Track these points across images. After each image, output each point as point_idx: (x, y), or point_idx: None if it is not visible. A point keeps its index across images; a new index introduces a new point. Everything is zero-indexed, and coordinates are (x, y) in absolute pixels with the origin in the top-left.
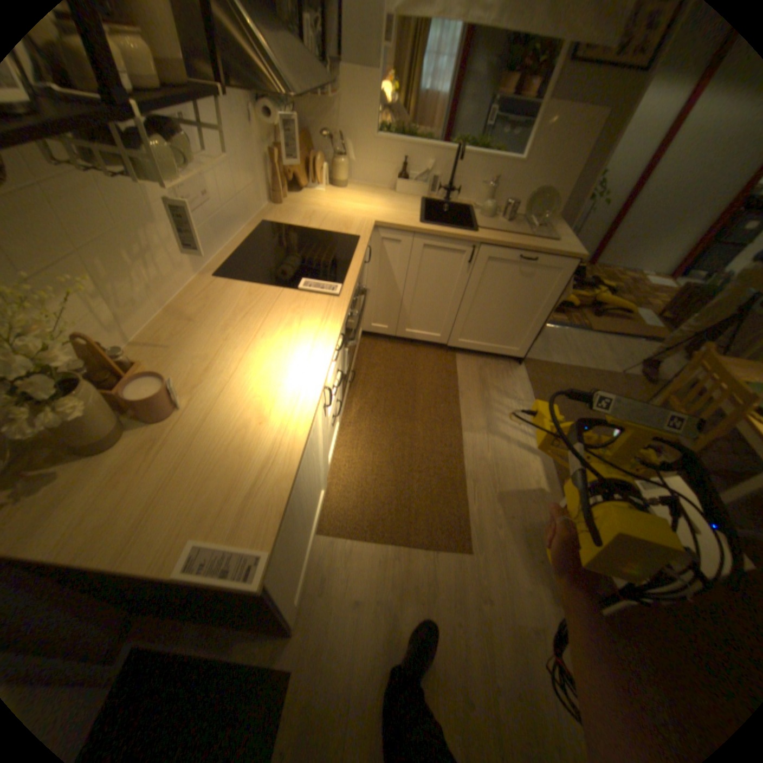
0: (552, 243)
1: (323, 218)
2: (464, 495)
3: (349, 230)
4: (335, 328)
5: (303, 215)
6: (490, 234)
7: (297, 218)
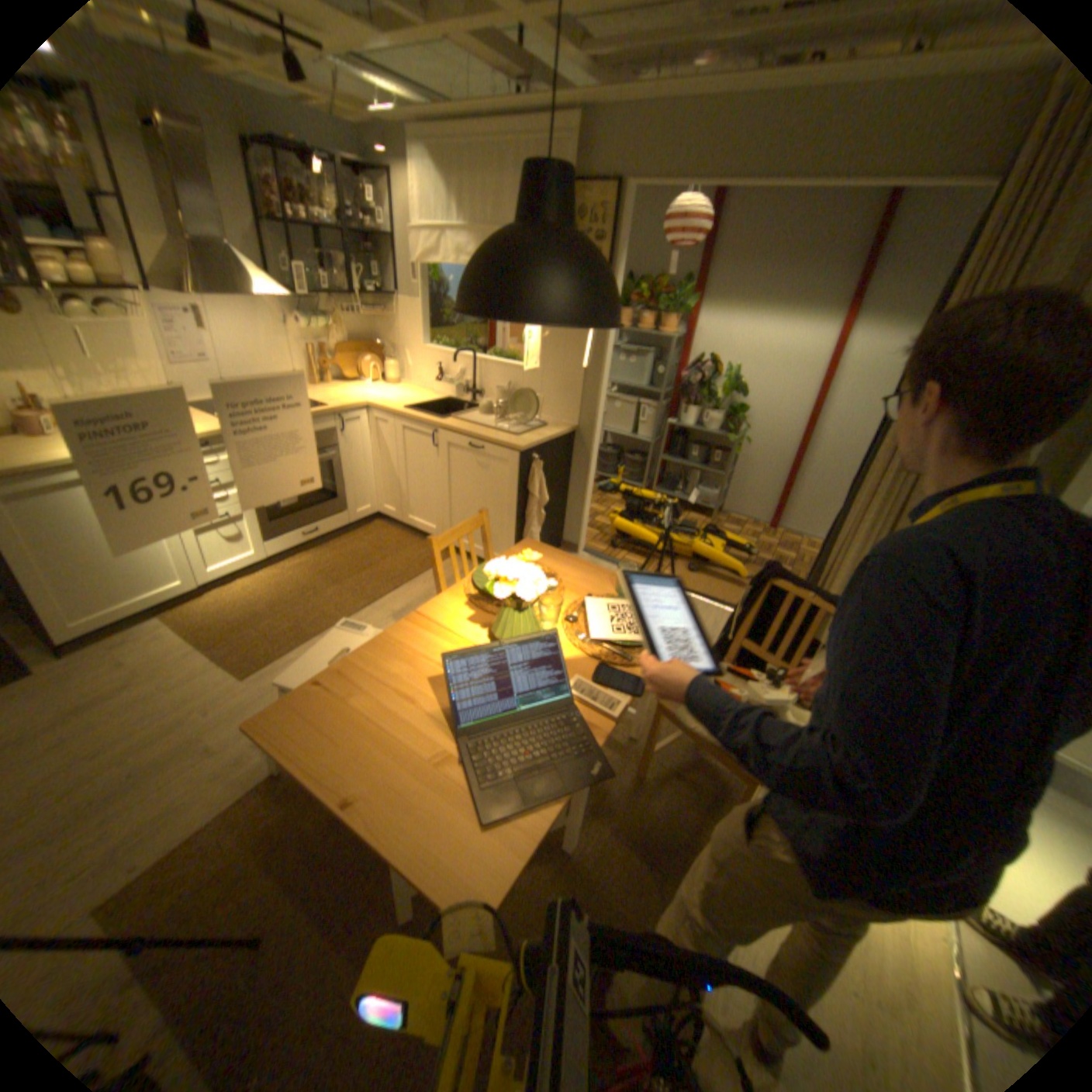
0: (505, 435)
1: (332, 394)
2: (299, 642)
3: (332, 401)
4: (197, 432)
5: (320, 391)
6: (455, 421)
7: (312, 392)
